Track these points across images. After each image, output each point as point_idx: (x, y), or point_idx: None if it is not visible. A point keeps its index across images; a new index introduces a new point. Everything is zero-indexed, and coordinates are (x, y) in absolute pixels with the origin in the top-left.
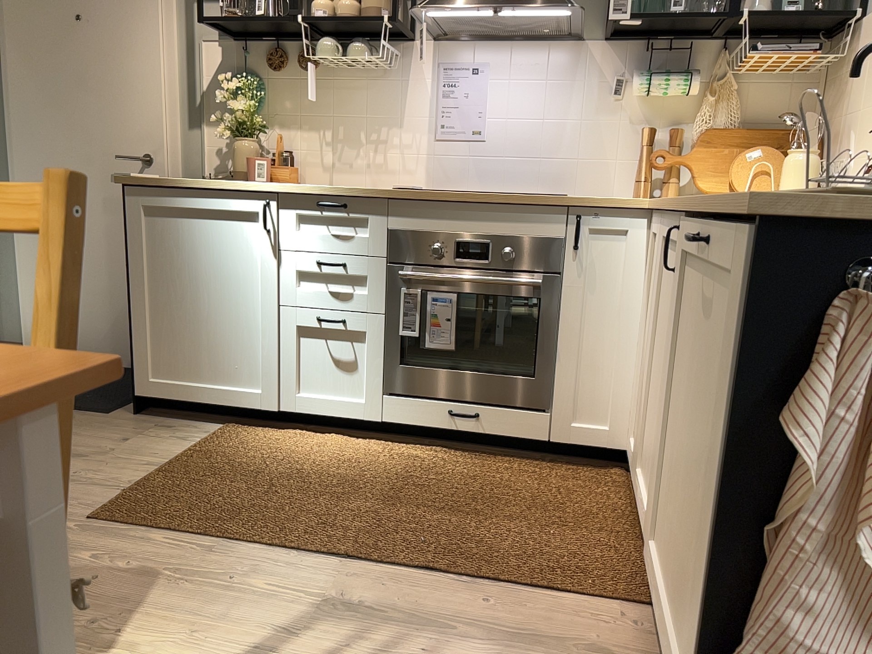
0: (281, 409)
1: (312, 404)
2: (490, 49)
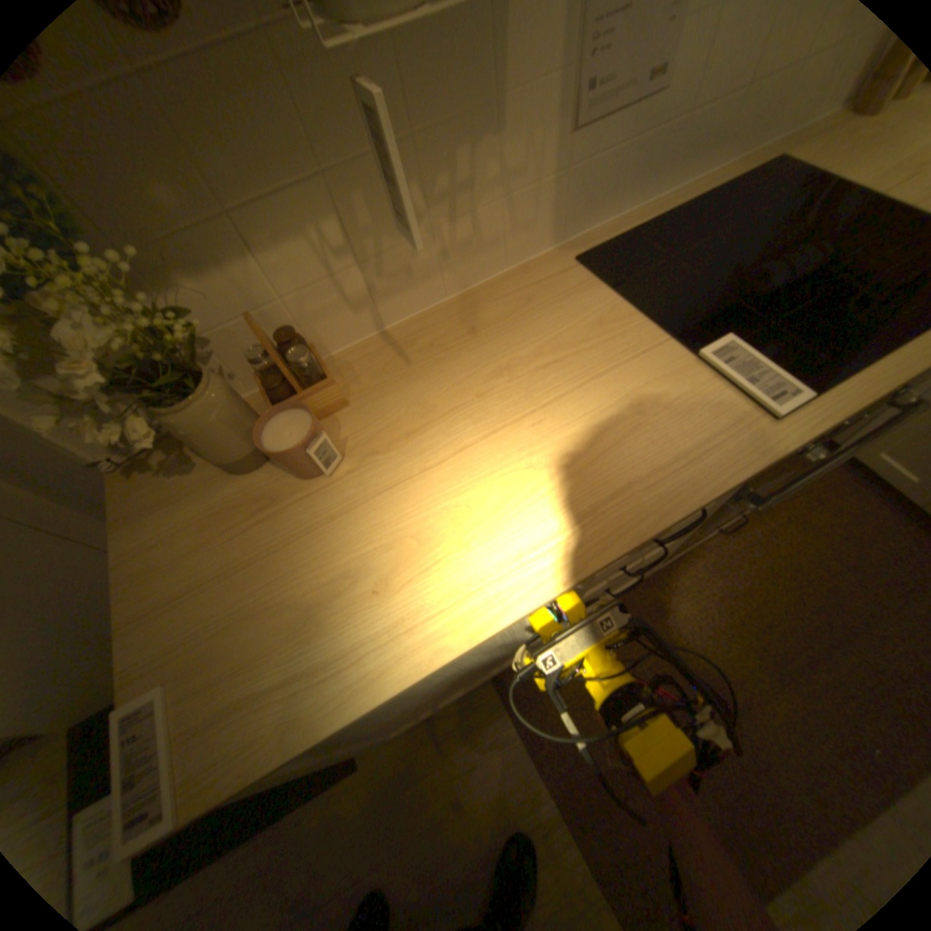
0: None
1: None
2: None
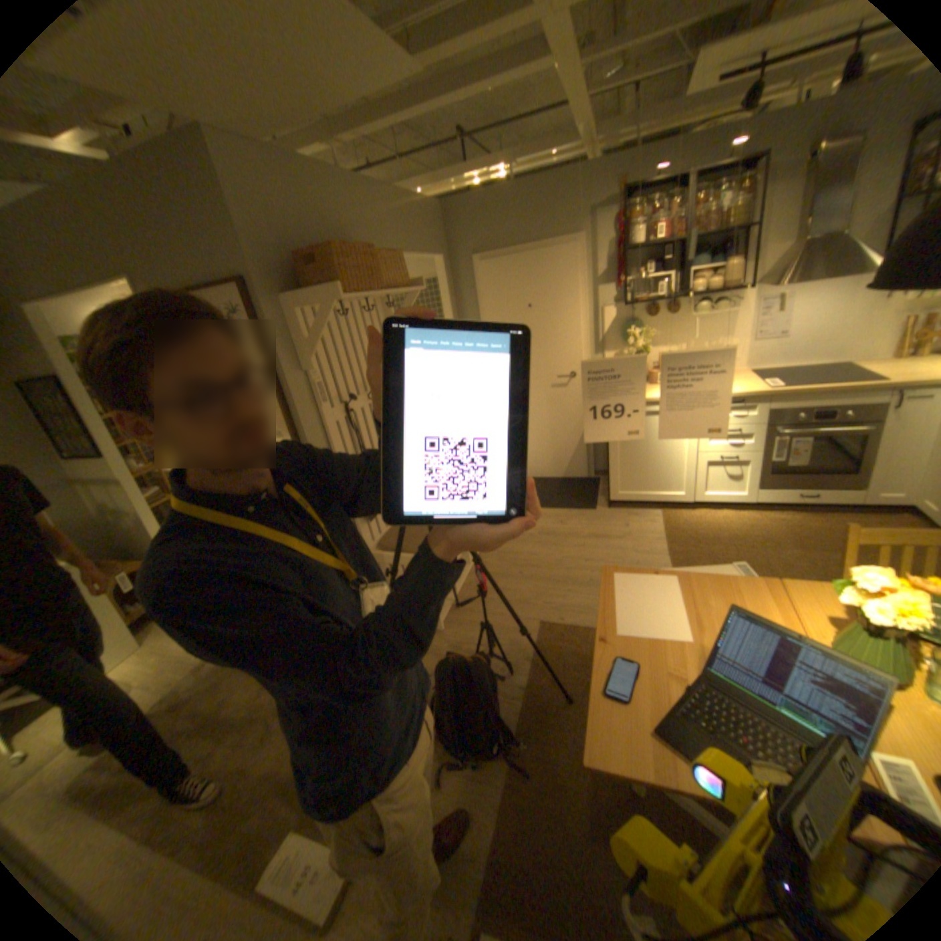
0: (697, 501)
1: (716, 497)
2: (798, 284)
